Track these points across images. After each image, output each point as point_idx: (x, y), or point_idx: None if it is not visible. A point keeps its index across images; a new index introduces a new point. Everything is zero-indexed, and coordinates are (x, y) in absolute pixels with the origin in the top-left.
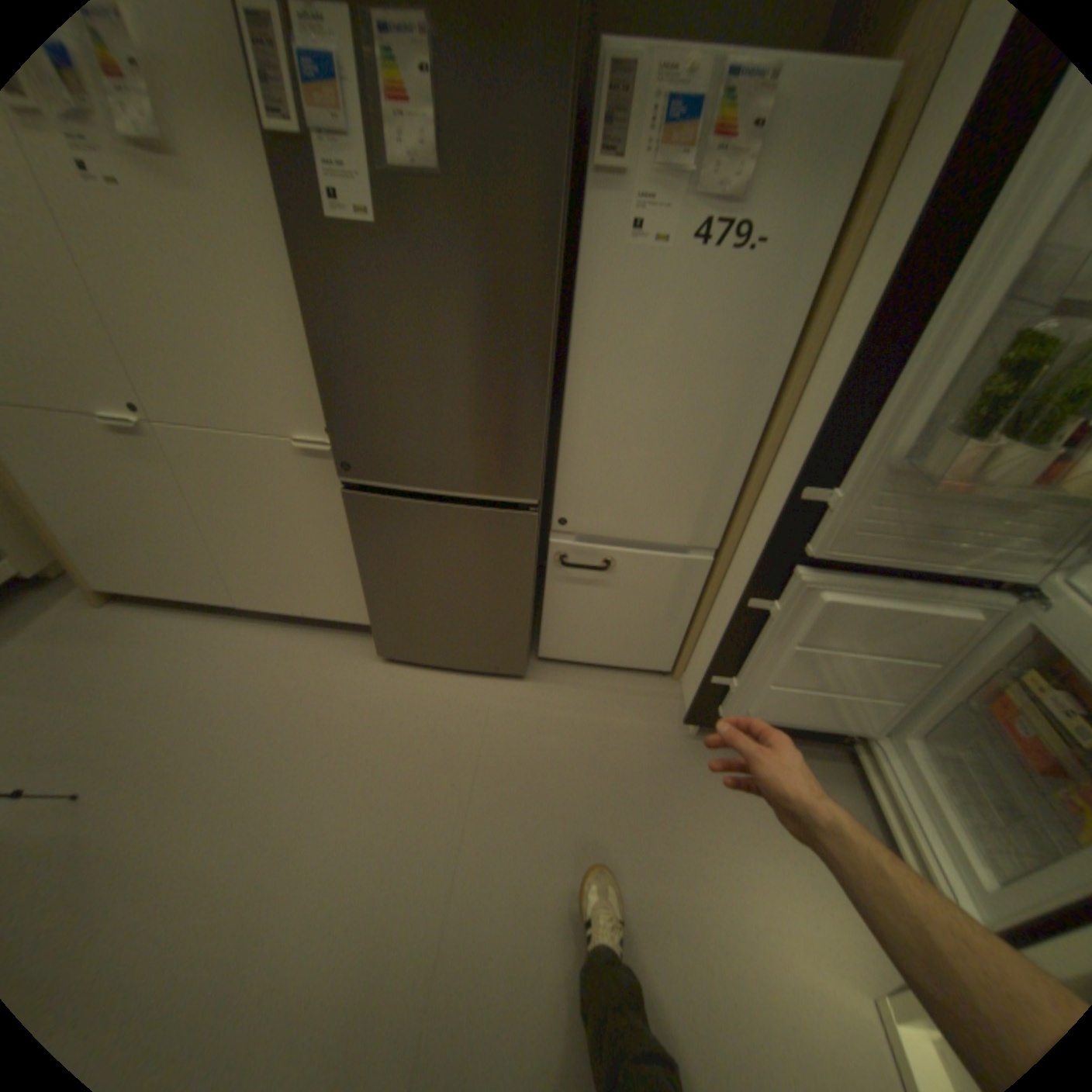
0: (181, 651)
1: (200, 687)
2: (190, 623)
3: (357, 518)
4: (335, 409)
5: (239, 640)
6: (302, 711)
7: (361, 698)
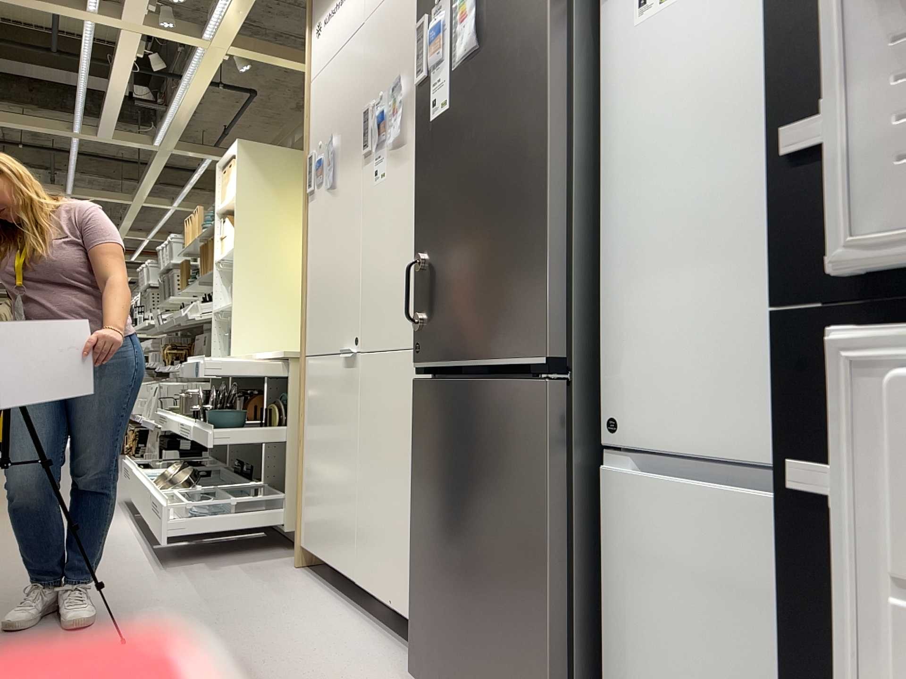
0: (294, 608)
1: (267, 632)
2: (325, 596)
3: (417, 419)
4: (418, 286)
5: (335, 620)
6: None
7: None
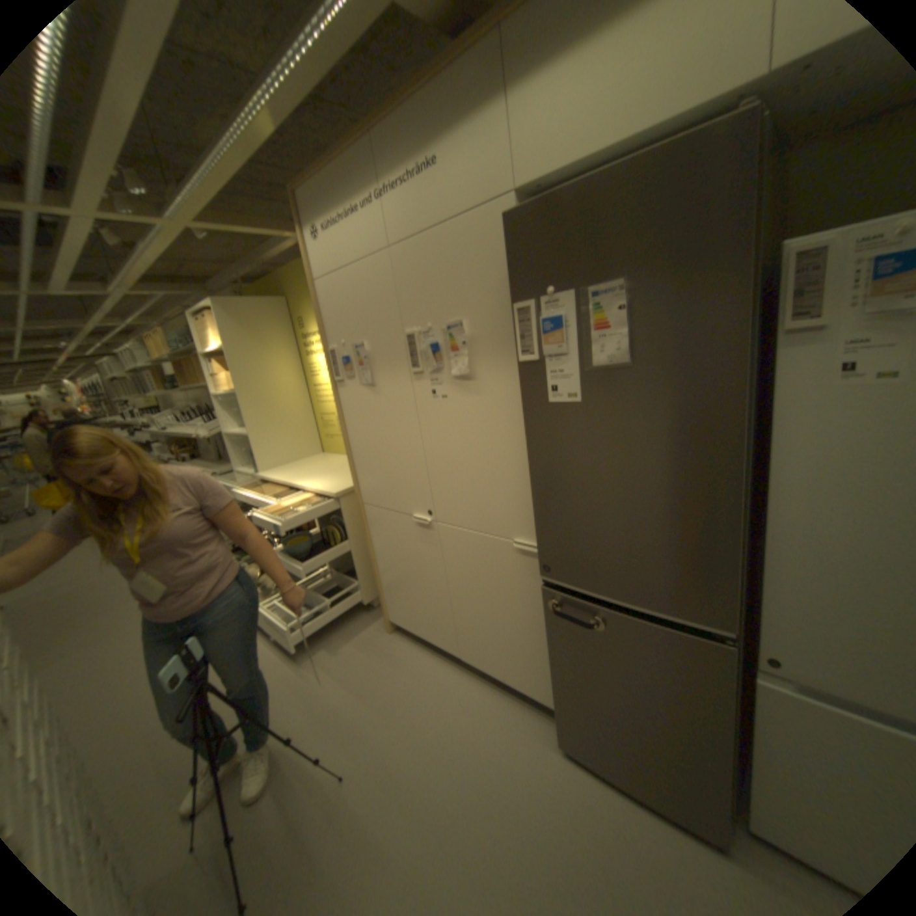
0: (421, 683)
1: (425, 720)
2: (431, 662)
3: (550, 612)
4: (541, 524)
5: (457, 688)
6: (487, 779)
7: (537, 789)
